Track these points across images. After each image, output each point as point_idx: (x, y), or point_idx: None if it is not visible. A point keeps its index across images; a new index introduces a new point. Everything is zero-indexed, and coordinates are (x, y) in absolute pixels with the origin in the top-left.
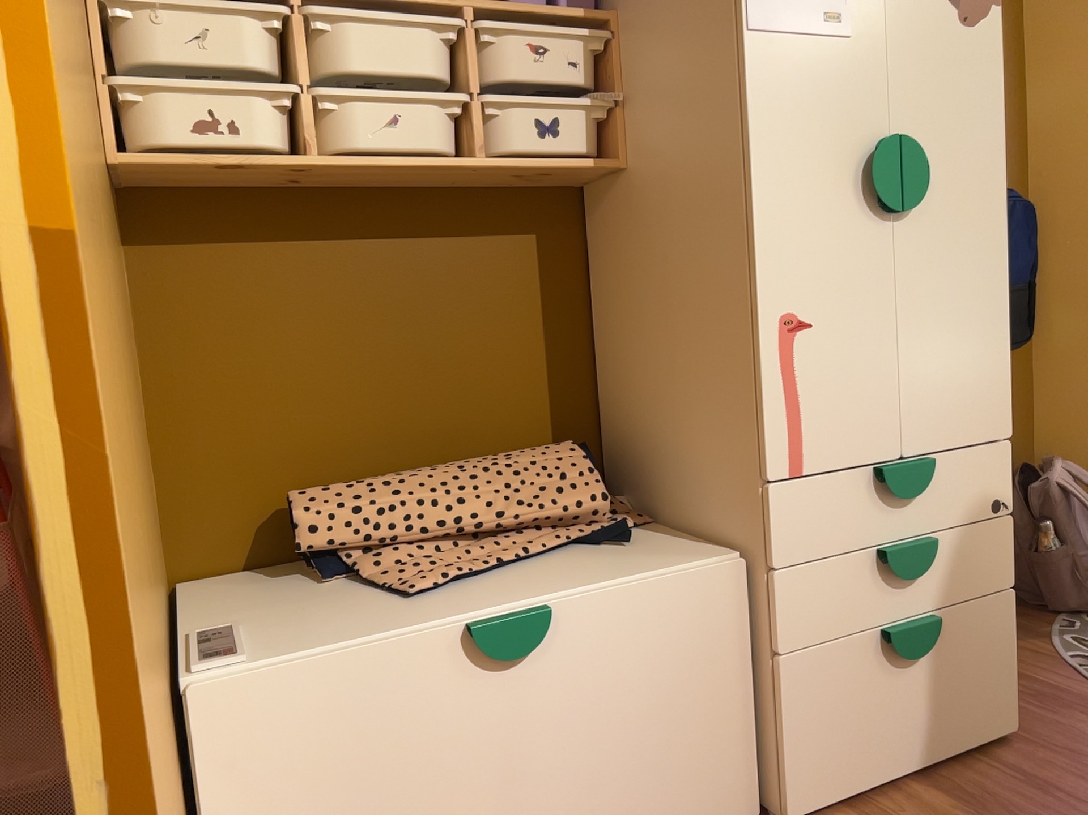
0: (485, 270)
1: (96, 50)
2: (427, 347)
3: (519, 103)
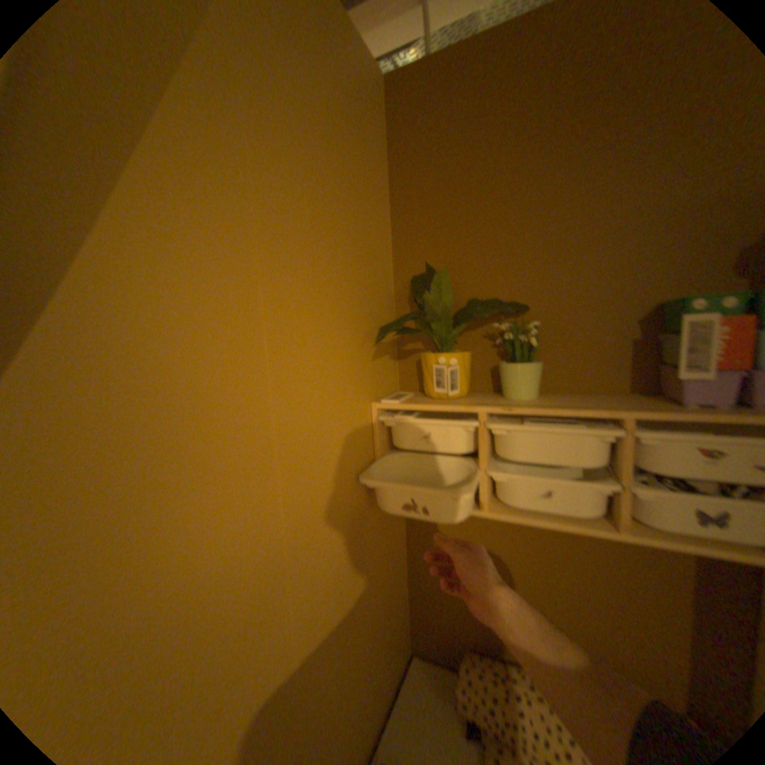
0: (632, 563)
1: (374, 444)
2: (573, 597)
3: (674, 498)
